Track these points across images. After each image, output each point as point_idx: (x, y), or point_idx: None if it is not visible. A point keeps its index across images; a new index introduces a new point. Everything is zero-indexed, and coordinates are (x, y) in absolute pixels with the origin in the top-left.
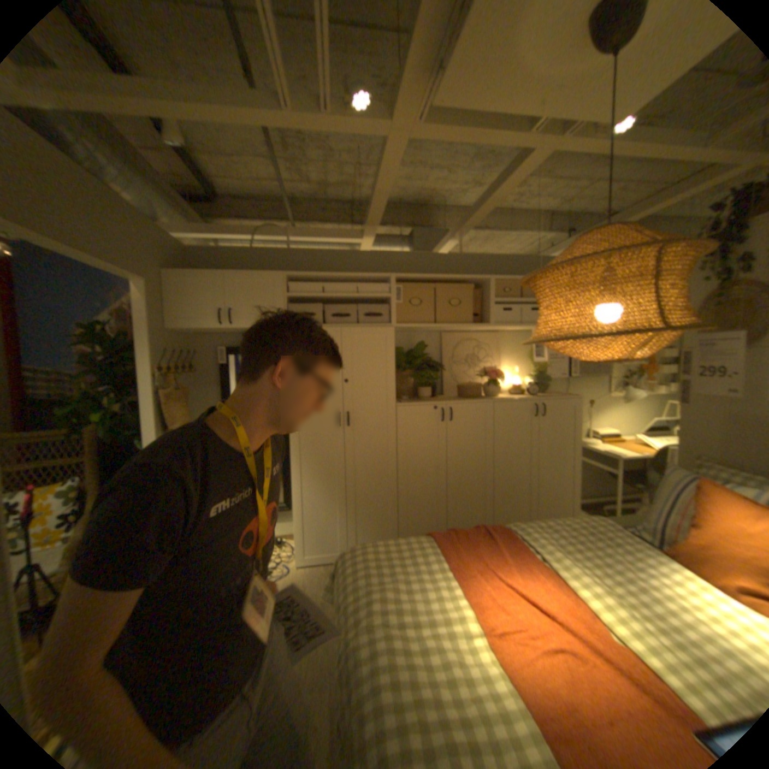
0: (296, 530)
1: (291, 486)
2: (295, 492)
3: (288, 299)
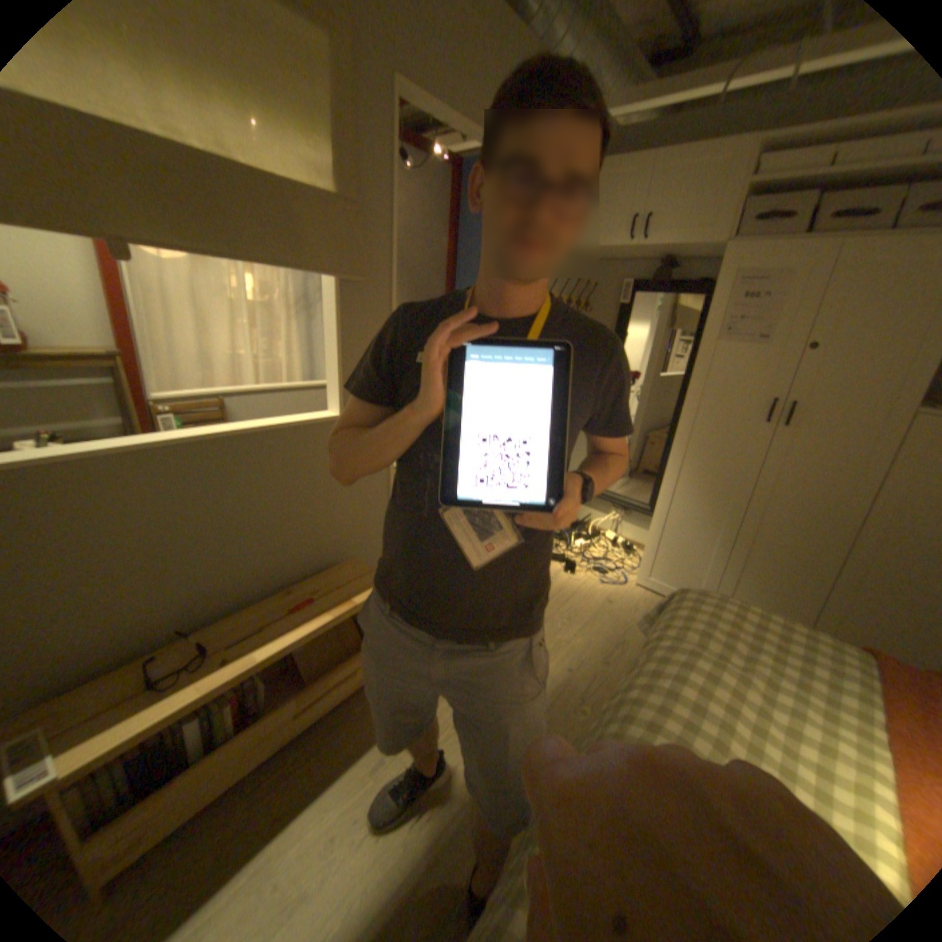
0: (651, 542)
1: (663, 484)
2: (665, 494)
3: (754, 187)
